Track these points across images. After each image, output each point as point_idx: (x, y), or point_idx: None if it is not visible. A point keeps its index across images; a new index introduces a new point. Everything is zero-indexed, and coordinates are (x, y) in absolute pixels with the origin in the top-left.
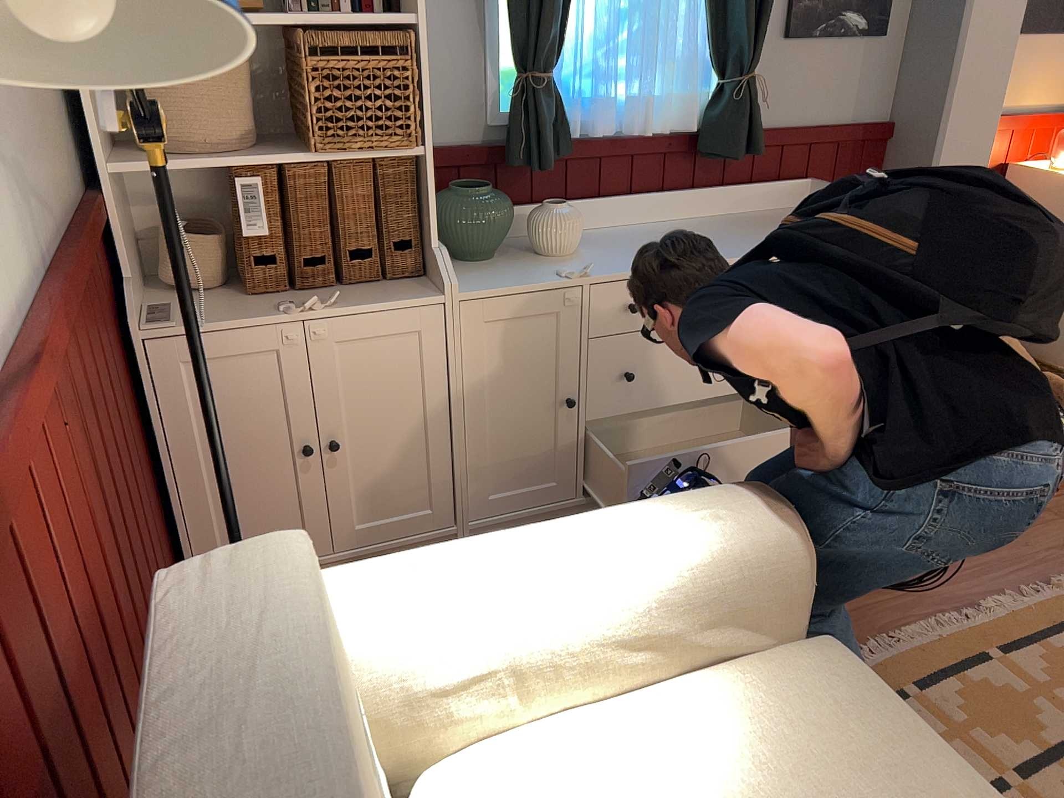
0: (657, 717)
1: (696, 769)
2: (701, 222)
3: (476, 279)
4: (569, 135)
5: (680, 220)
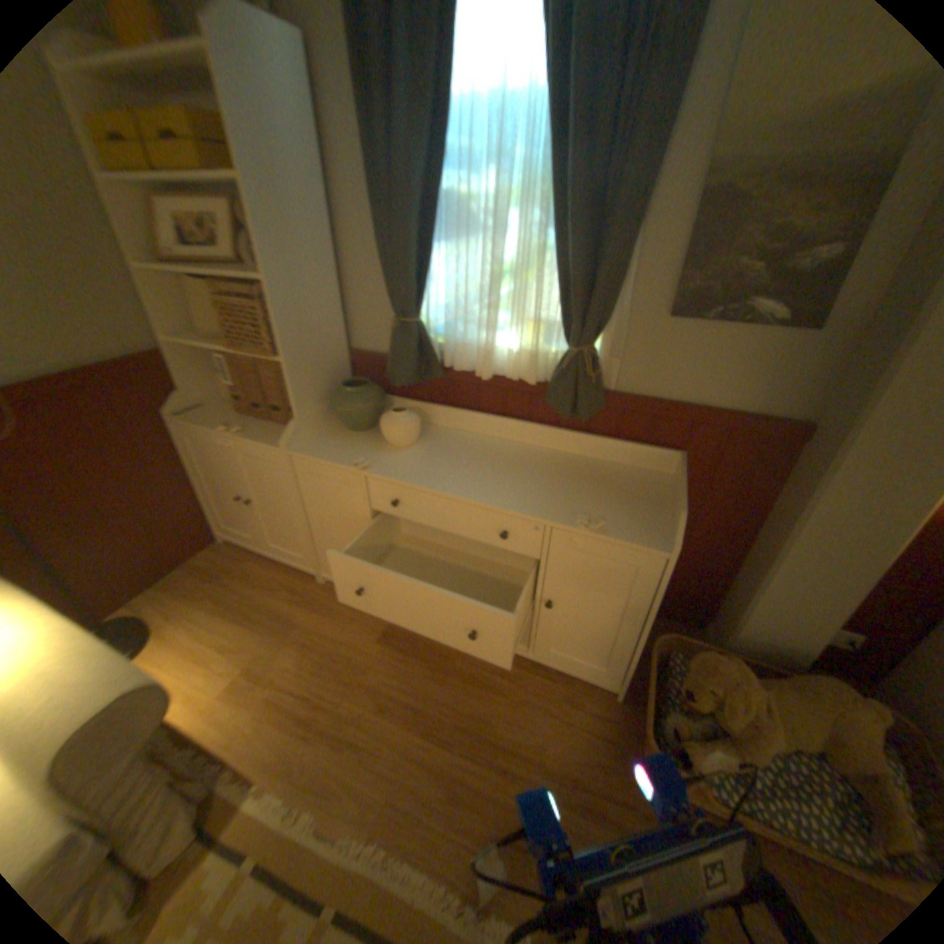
0: None
1: None
2: (546, 455)
3: (320, 444)
4: (440, 363)
5: (536, 447)
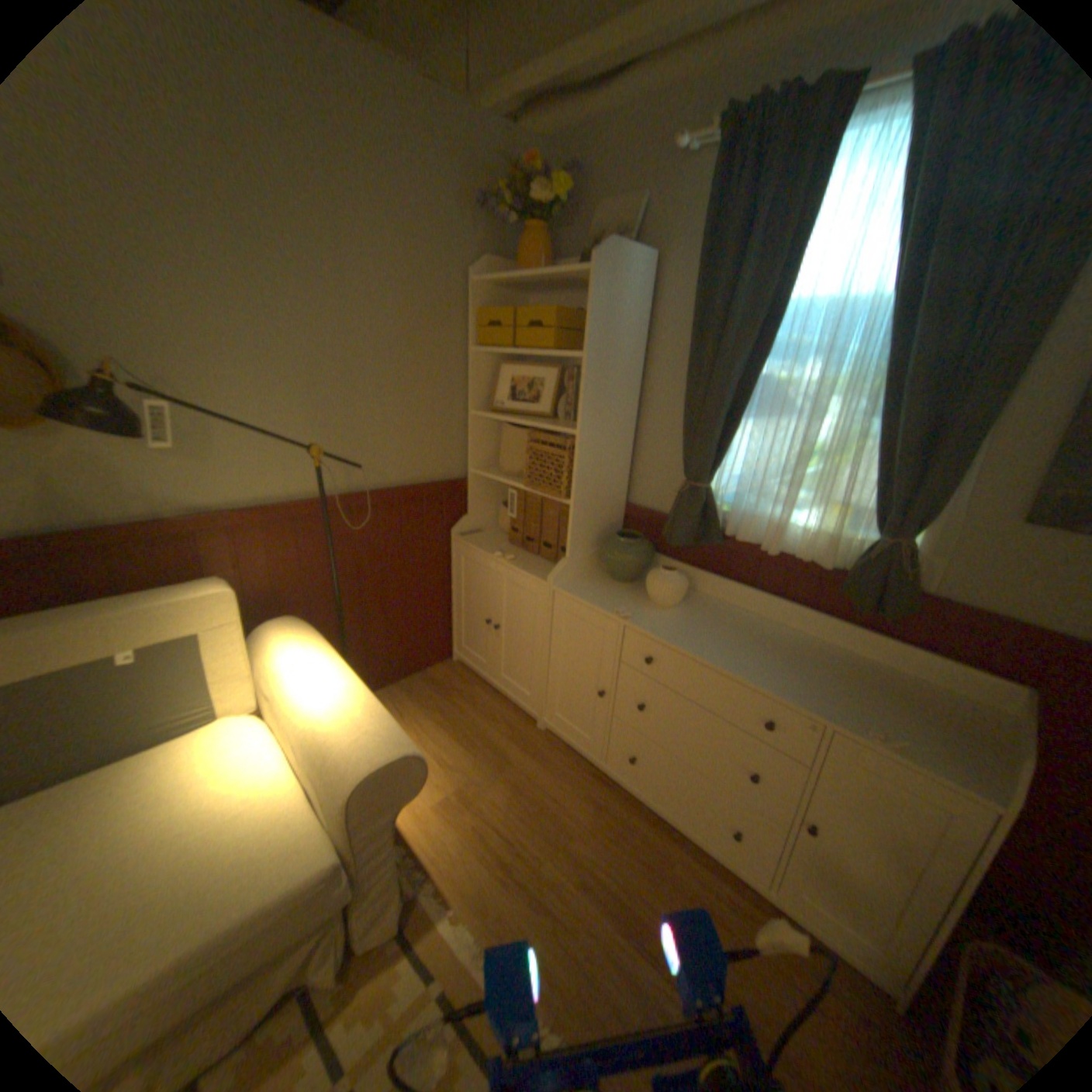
0: (271, 783)
1: (229, 804)
2: (832, 652)
3: (584, 586)
4: (722, 531)
5: (819, 640)
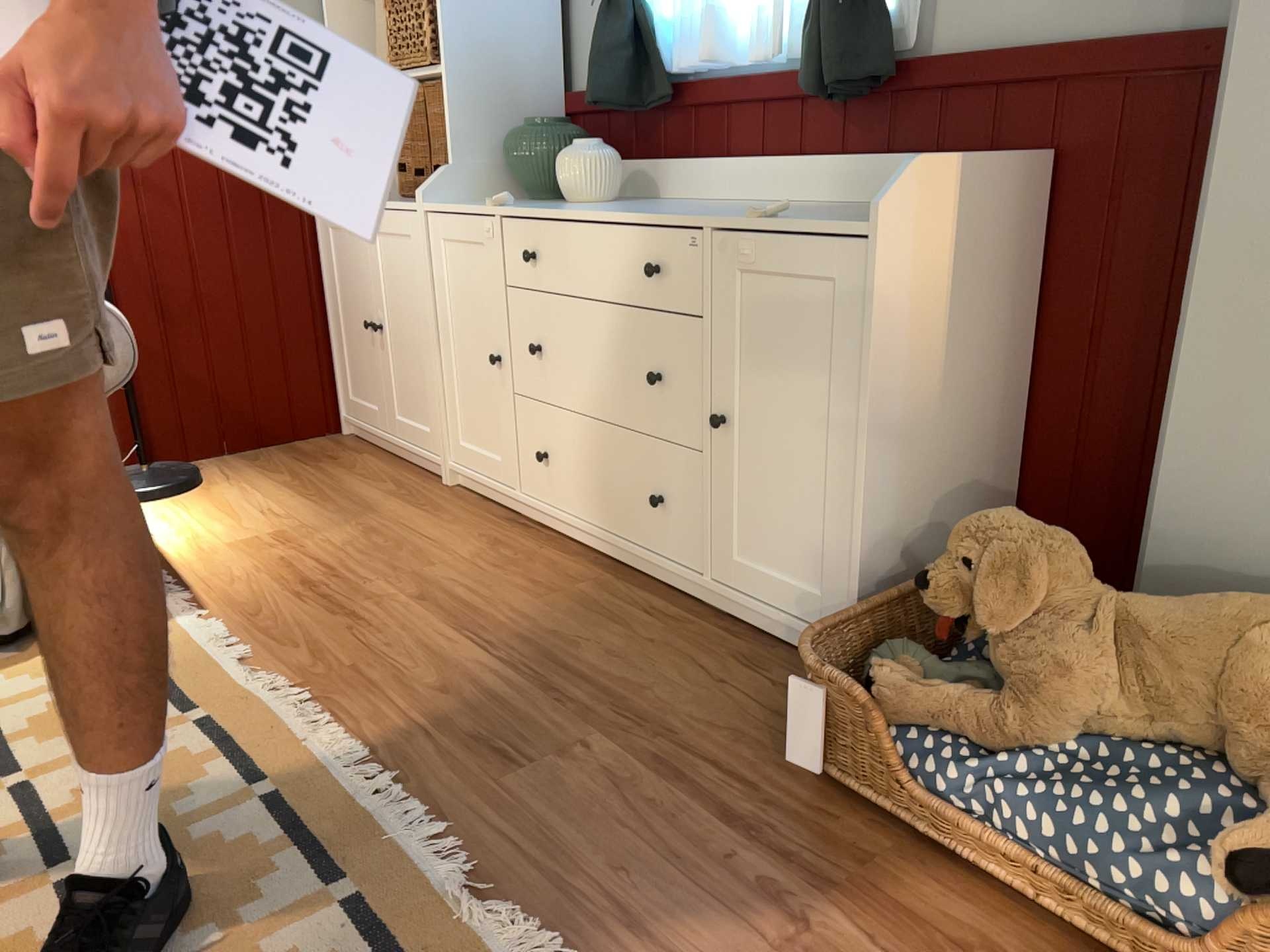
0: None
1: None
2: (805, 206)
3: (471, 204)
4: (664, 72)
5: (800, 203)
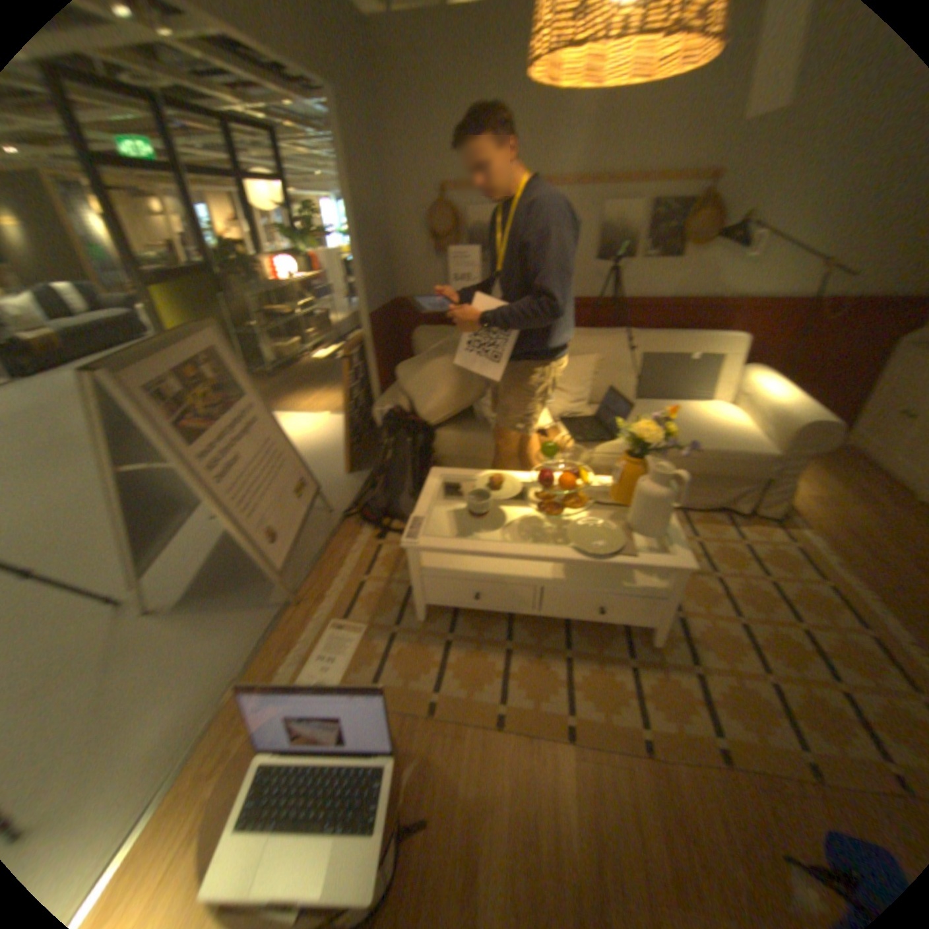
0: (746, 425)
1: (728, 424)
2: None
3: None
4: None
5: None
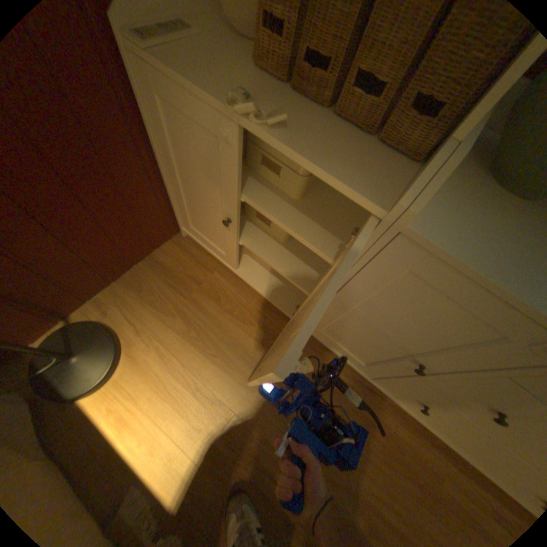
0: None
1: None
2: None
3: (473, 218)
4: None
5: None
